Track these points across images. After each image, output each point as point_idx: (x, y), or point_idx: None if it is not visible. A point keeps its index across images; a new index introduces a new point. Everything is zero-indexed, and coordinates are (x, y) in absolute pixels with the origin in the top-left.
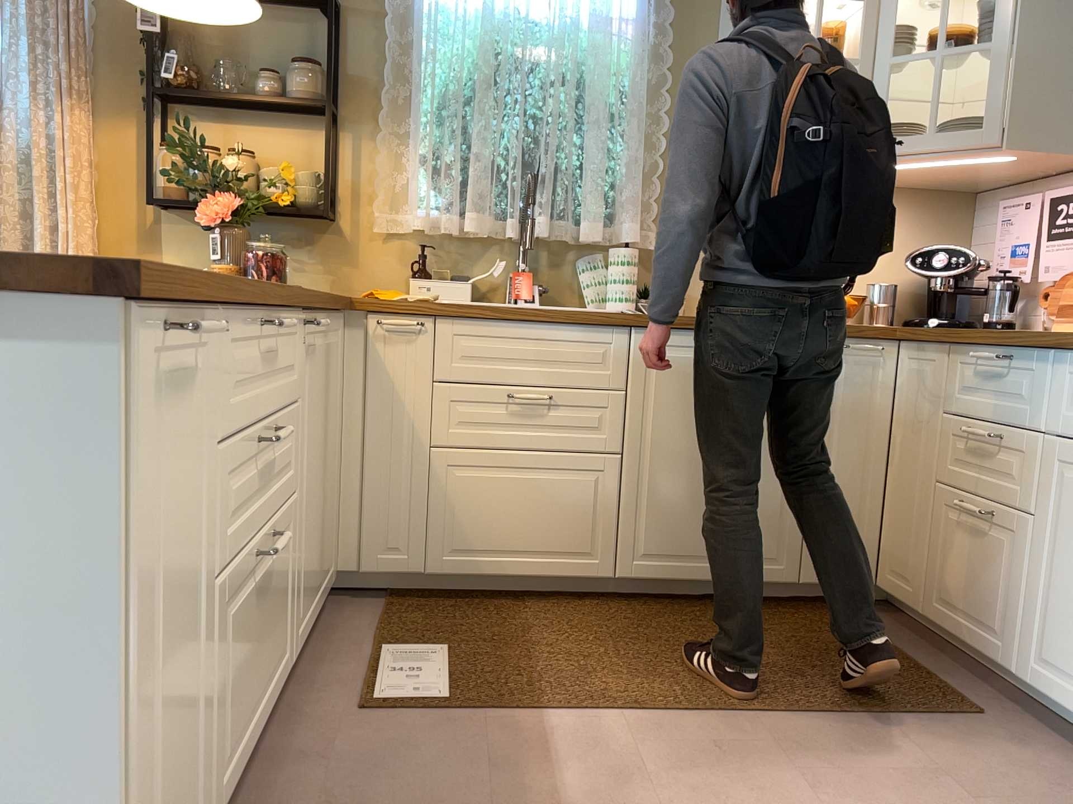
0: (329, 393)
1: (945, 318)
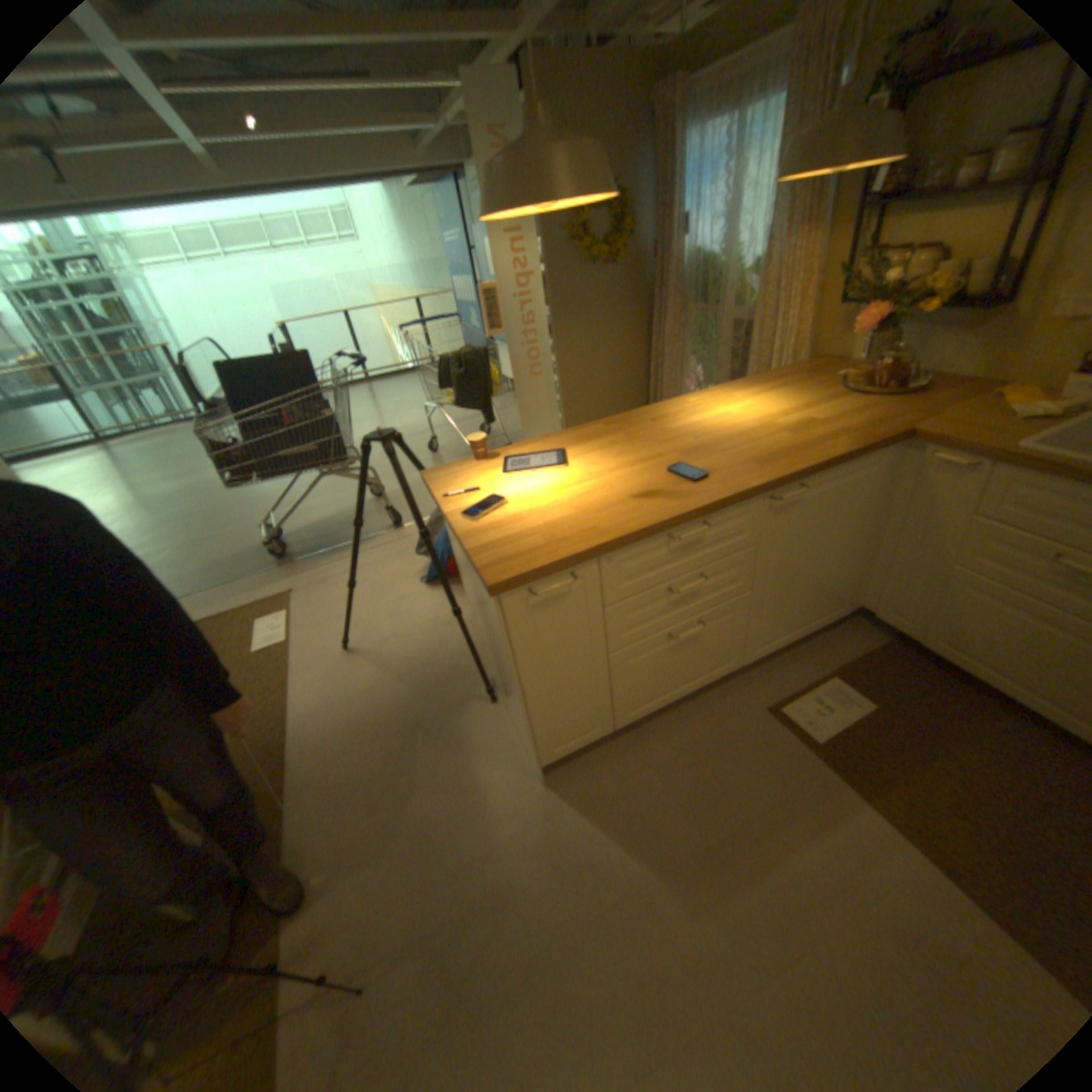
0: (849, 511)
1: None
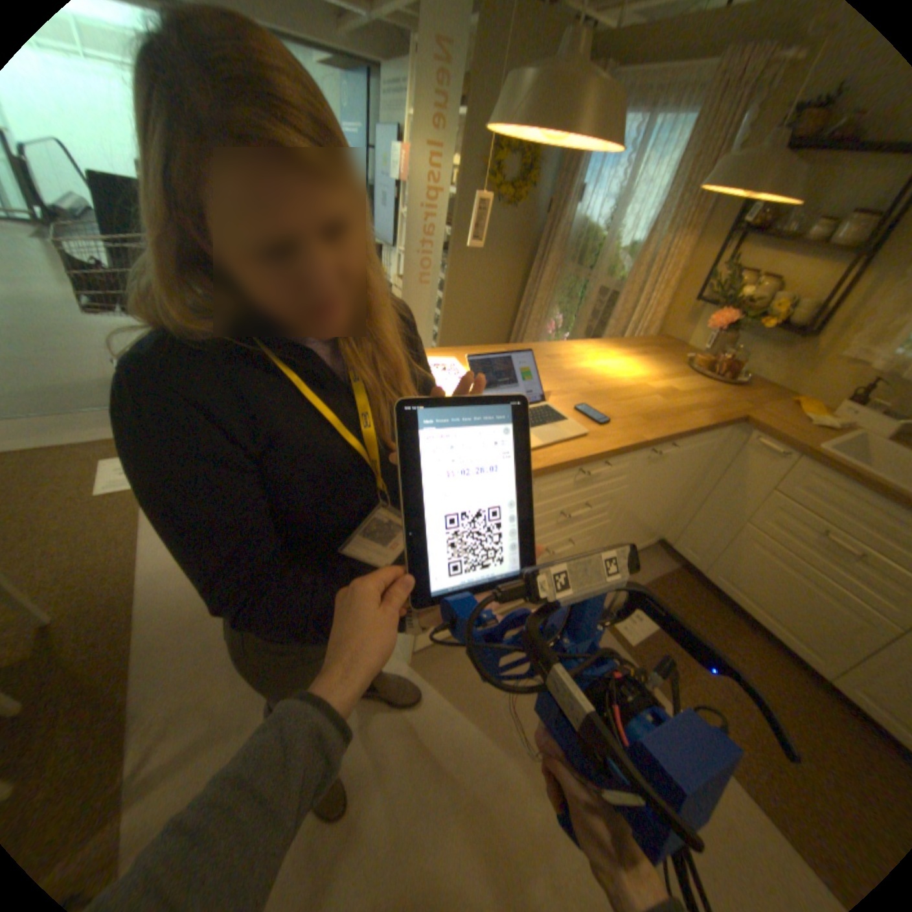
0: (690, 469)
1: None
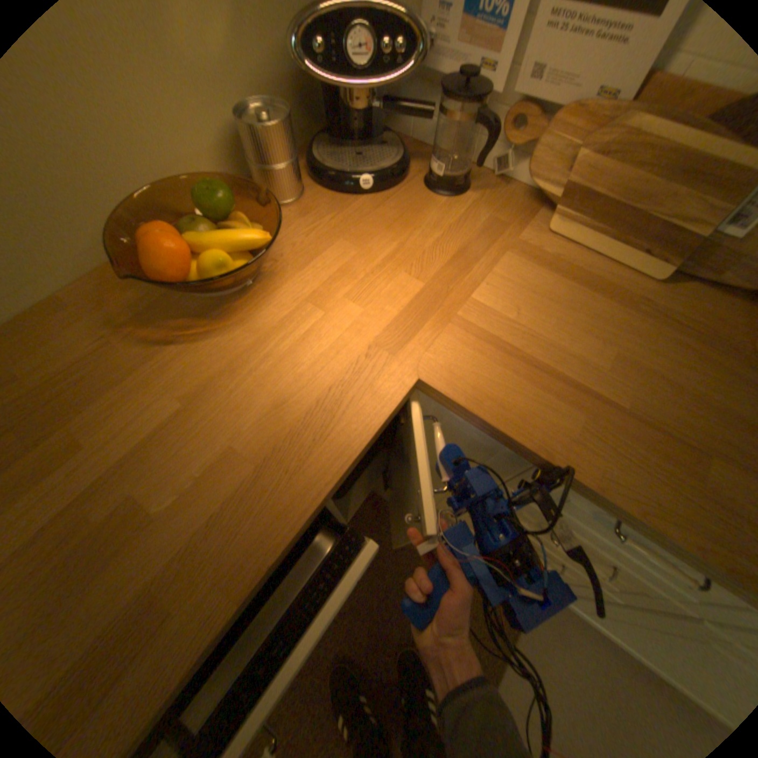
0: None
1: (376, 168)
